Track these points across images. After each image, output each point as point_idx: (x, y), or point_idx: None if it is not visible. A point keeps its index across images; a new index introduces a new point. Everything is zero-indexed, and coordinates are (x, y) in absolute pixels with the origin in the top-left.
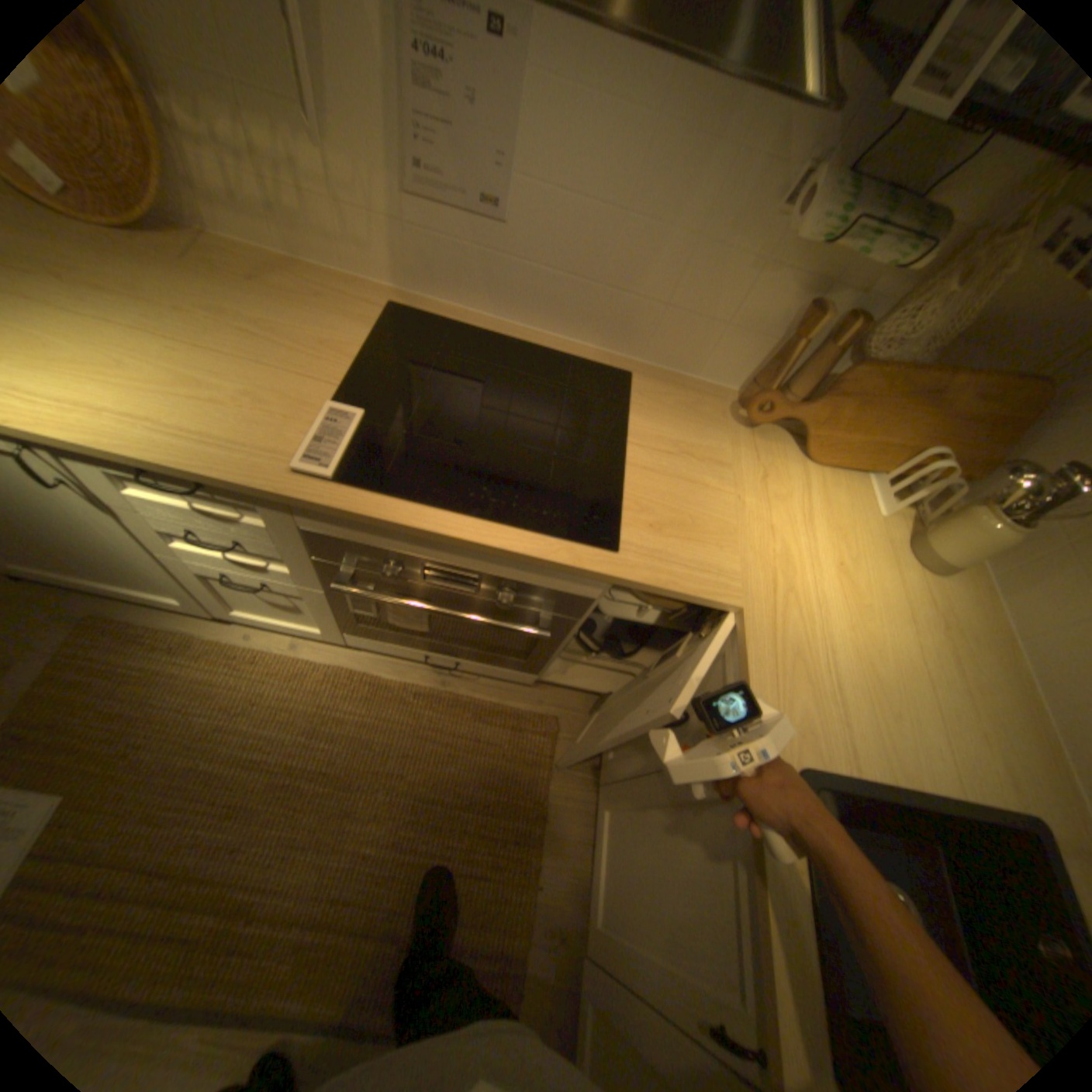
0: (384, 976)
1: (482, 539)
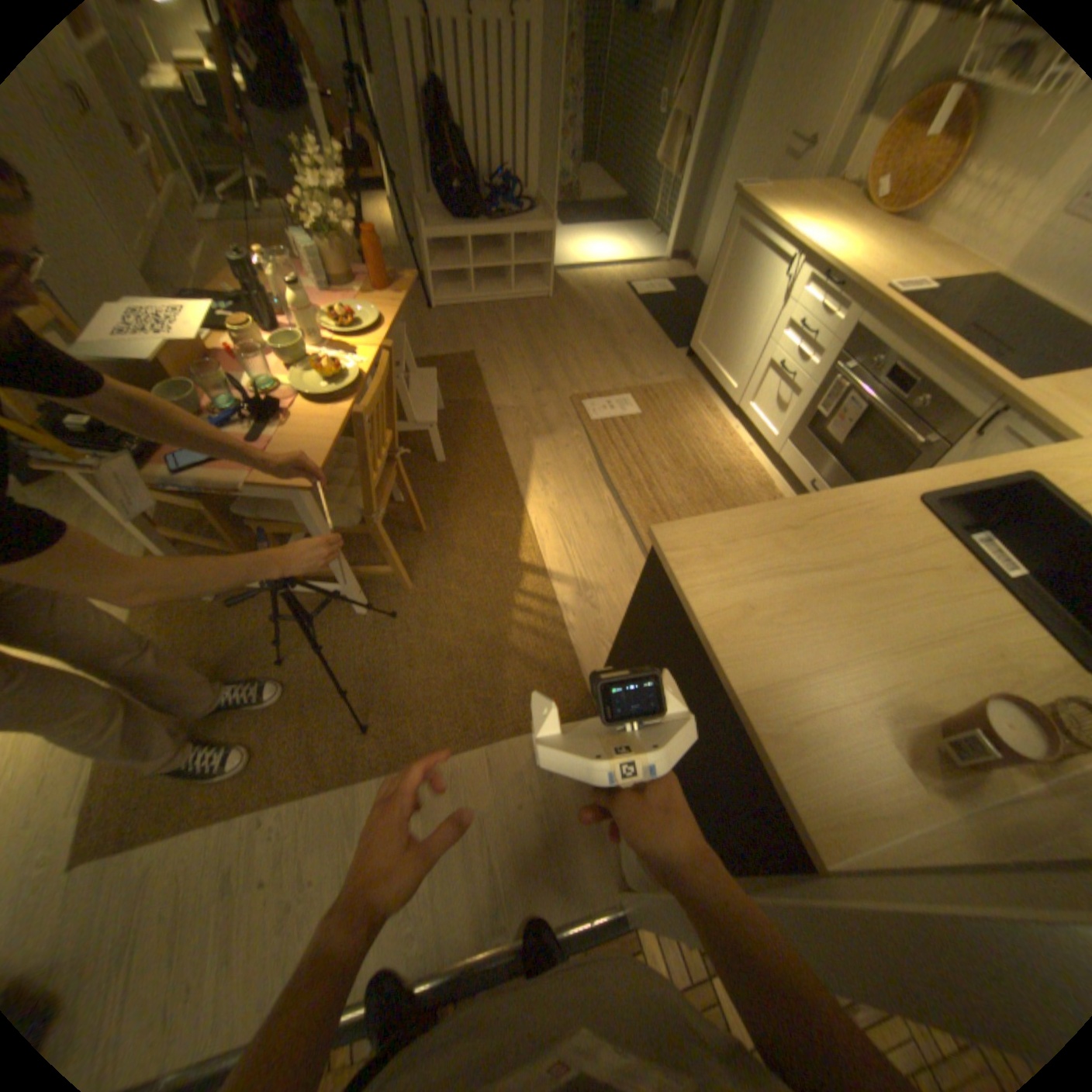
0: None
1: (945, 339)
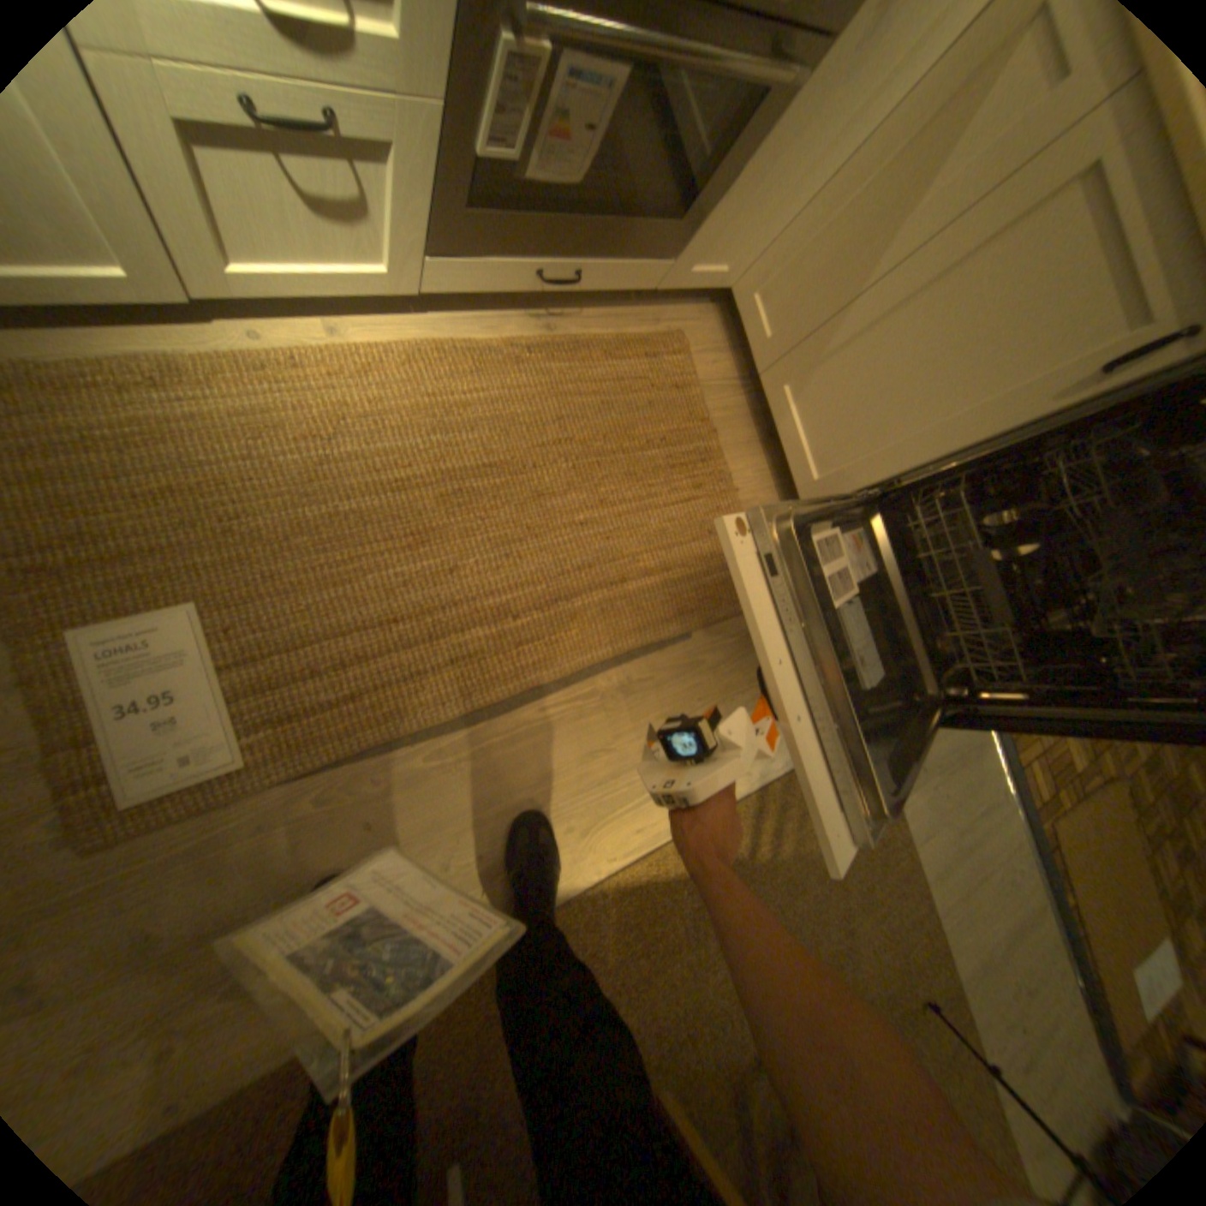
0: (655, 601)
1: None
